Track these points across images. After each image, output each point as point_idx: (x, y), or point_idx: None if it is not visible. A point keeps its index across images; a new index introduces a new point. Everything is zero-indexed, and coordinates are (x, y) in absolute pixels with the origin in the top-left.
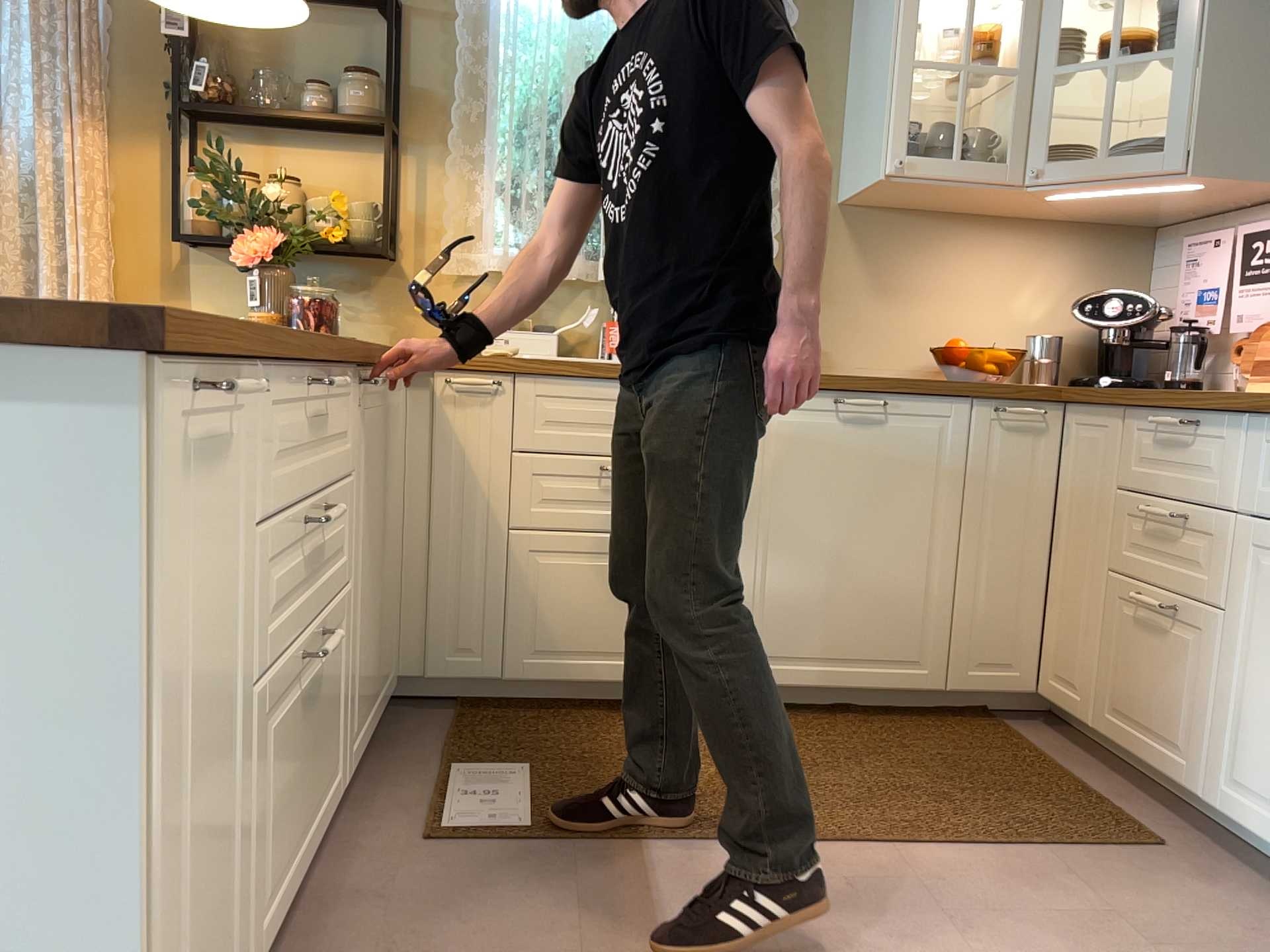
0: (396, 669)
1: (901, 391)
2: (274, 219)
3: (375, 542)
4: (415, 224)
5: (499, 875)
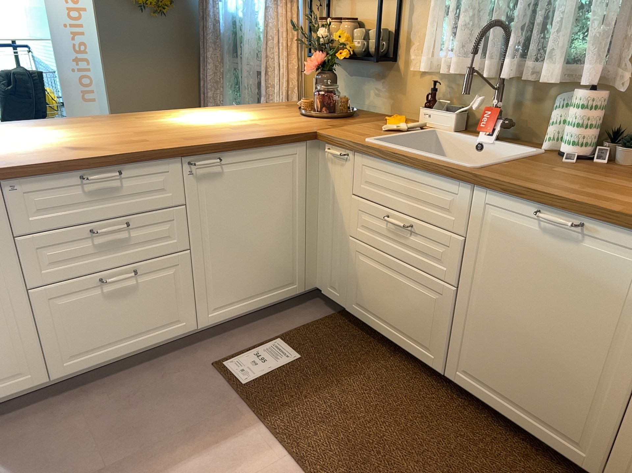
0: (311, 283)
1: (595, 219)
2: (325, 47)
3: (247, 229)
4: (404, 40)
5: (204, 395)
